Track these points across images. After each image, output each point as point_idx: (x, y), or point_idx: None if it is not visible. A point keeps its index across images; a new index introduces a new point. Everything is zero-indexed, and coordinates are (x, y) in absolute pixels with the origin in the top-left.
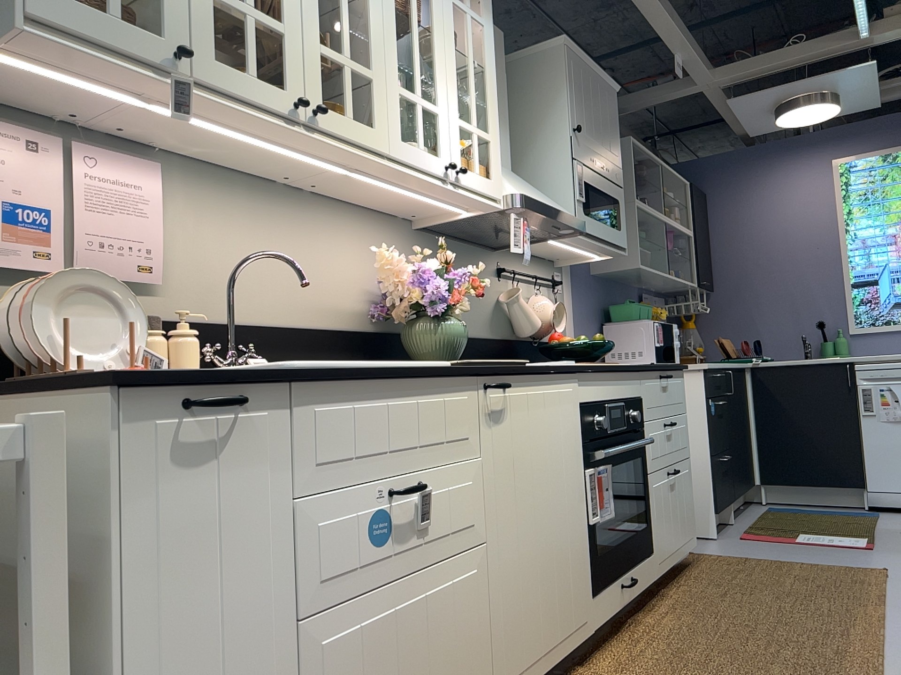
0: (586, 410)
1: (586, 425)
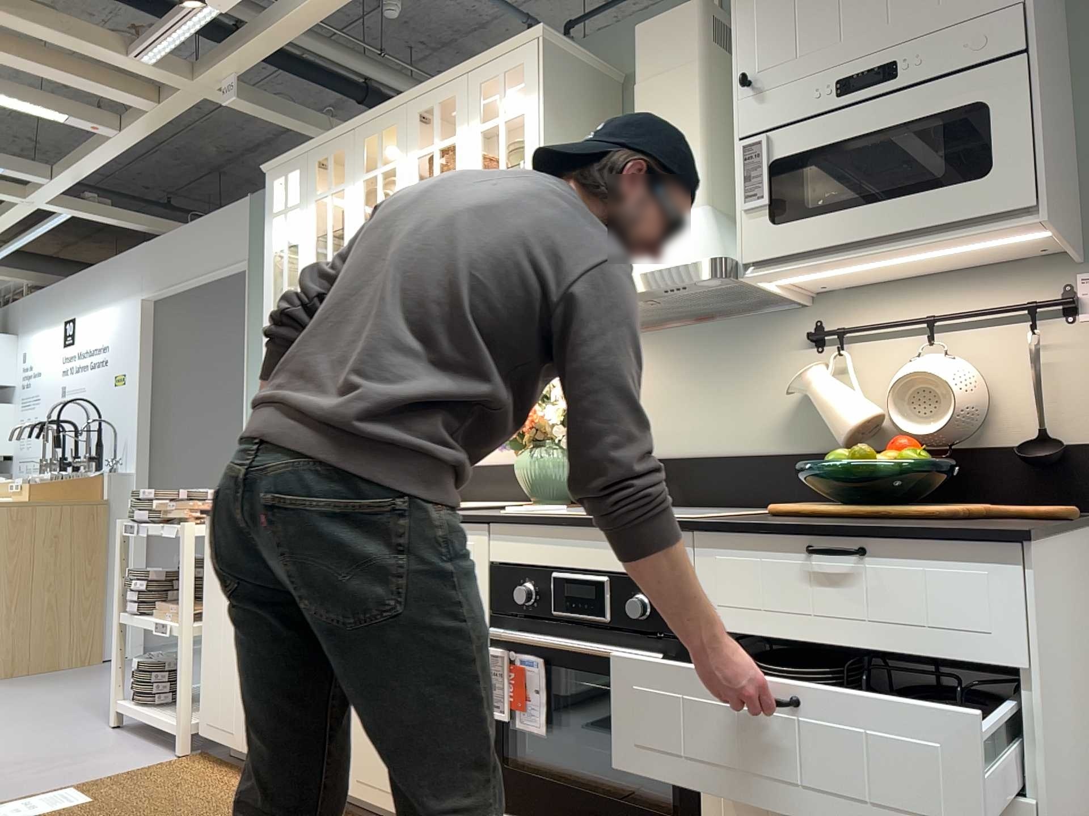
0: (498, 574)
1: (498, 593)
